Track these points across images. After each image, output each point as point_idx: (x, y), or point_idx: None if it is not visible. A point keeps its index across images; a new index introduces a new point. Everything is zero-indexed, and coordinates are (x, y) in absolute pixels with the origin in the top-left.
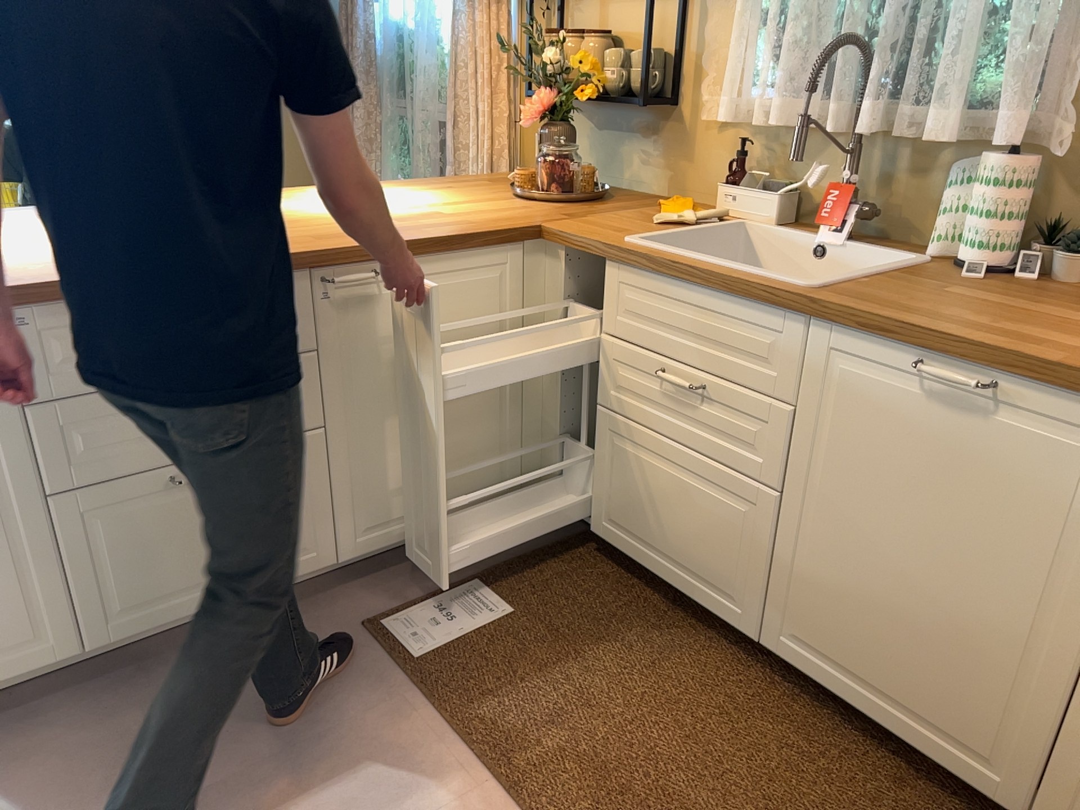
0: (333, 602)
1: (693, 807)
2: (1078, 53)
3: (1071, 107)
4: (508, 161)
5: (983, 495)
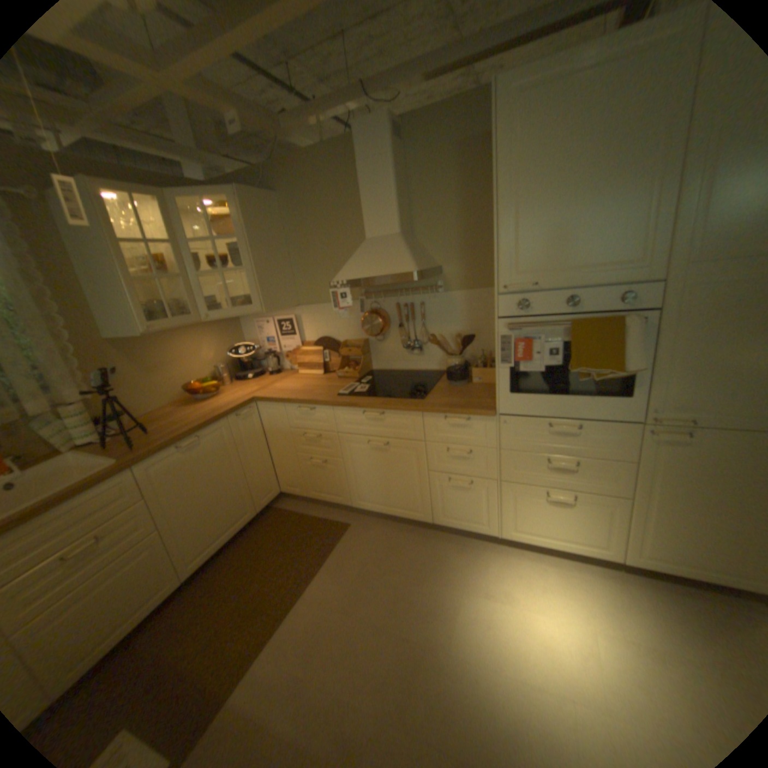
0: None
1: (258, 589)
2: (60, 368)
3: (74, 384)
4: None
5: (209, 462)
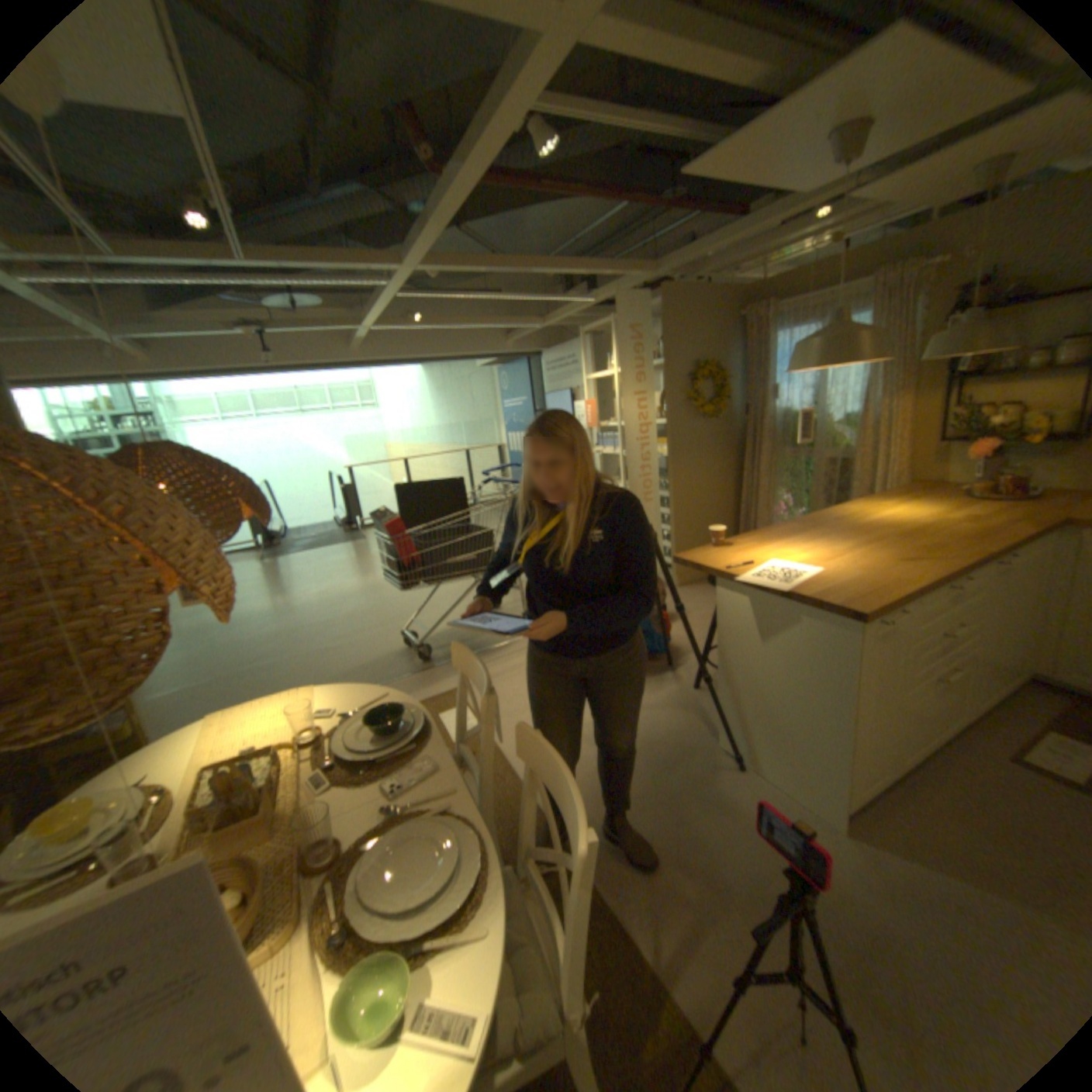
0: (972, 747)
1: None
2: None
3: None
4: (909, 476)
5: None
